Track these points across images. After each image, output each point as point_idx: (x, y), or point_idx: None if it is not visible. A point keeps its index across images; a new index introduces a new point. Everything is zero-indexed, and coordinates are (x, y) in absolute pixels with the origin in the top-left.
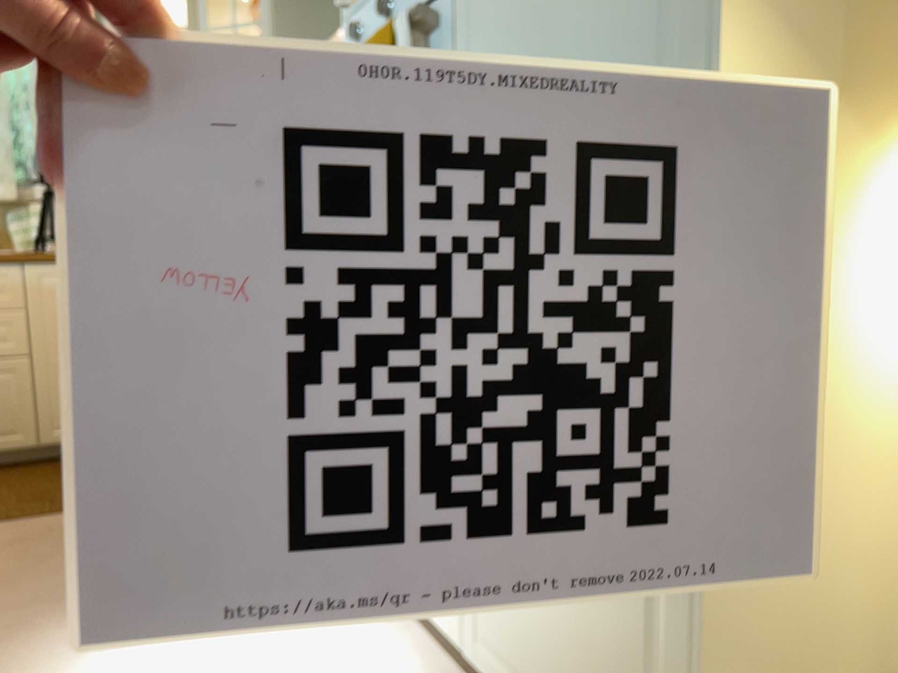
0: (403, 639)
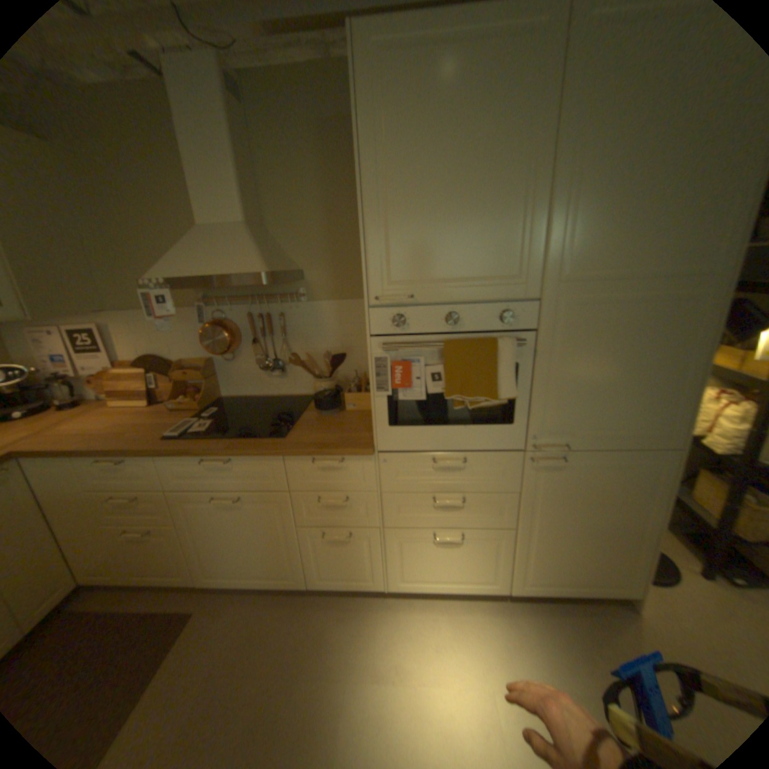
0: (449, 612)
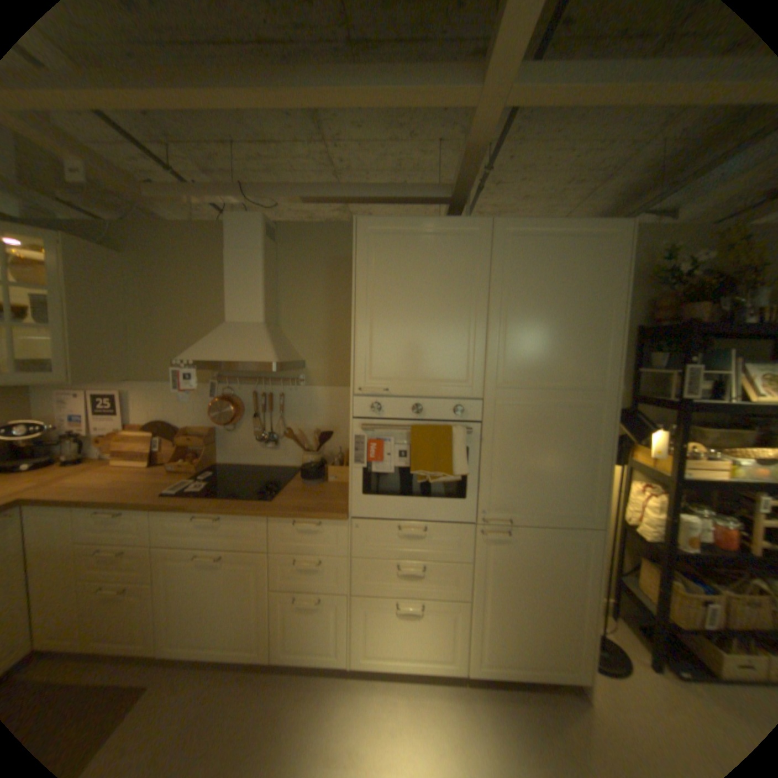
0: (408, 694)
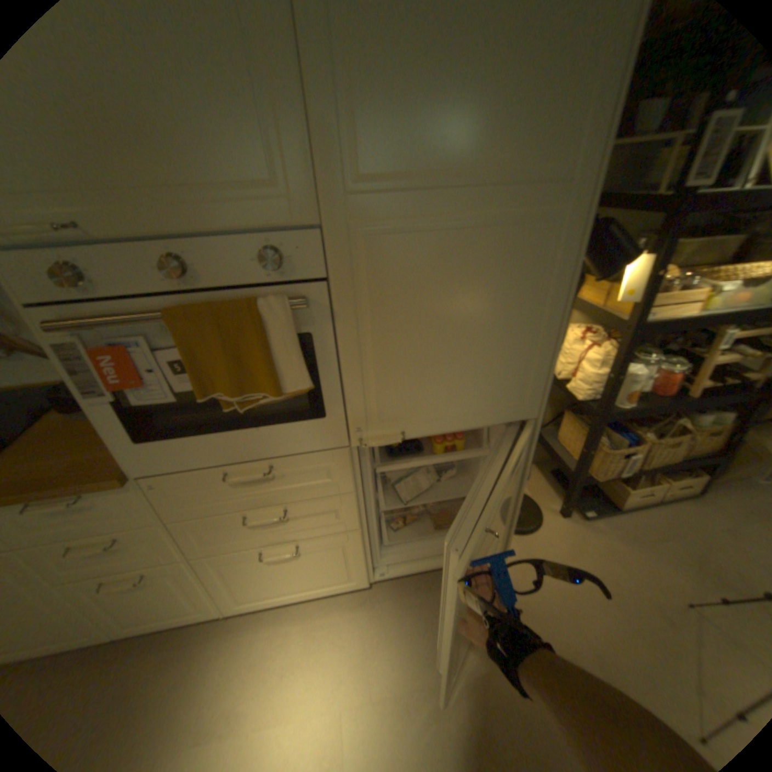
0: (303, 617)
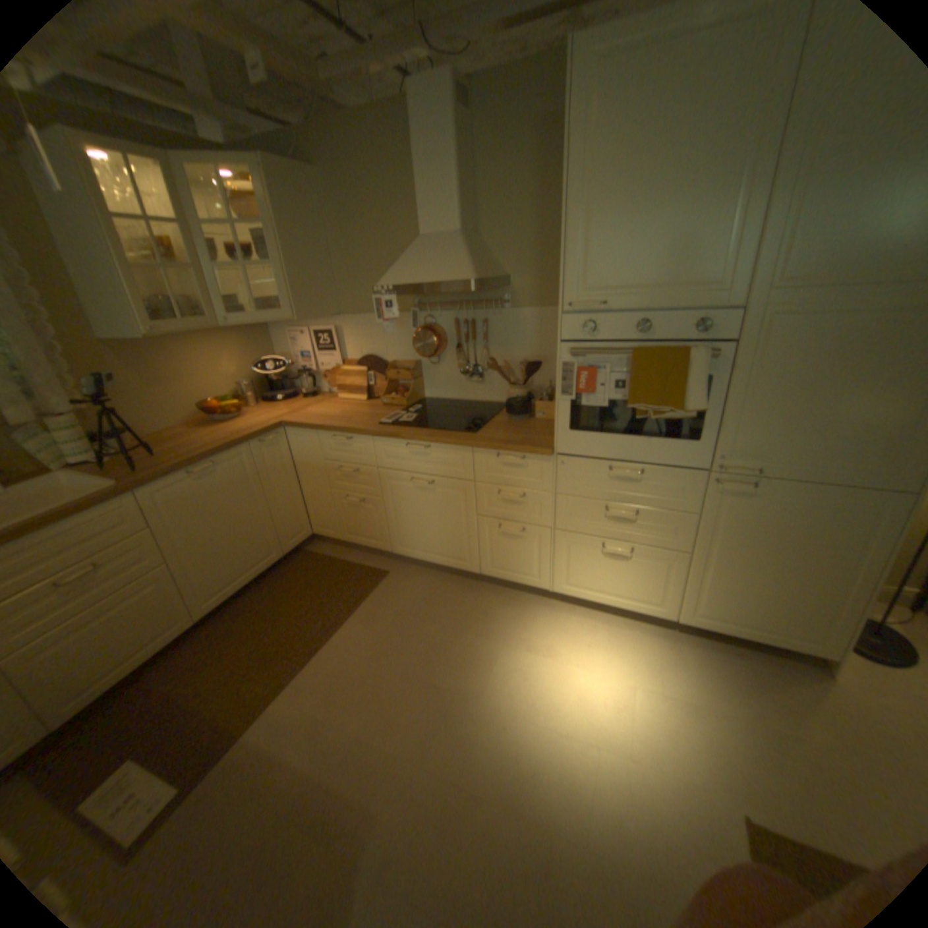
0: (610, 623)
